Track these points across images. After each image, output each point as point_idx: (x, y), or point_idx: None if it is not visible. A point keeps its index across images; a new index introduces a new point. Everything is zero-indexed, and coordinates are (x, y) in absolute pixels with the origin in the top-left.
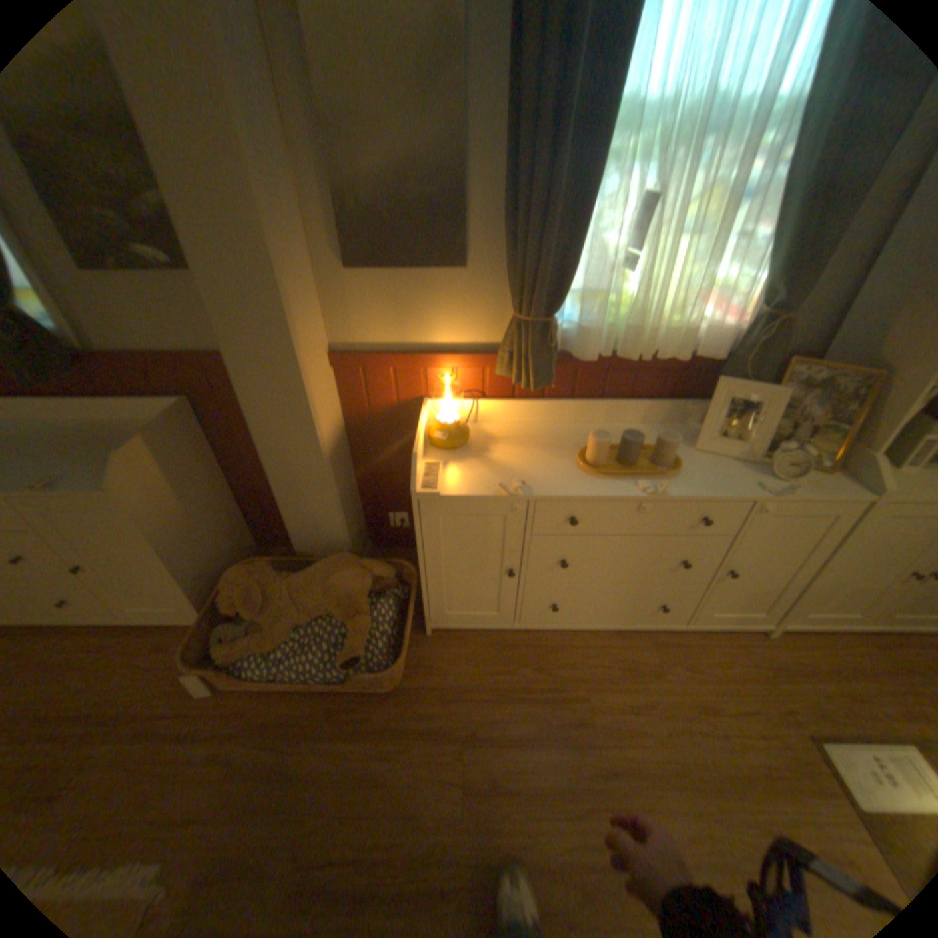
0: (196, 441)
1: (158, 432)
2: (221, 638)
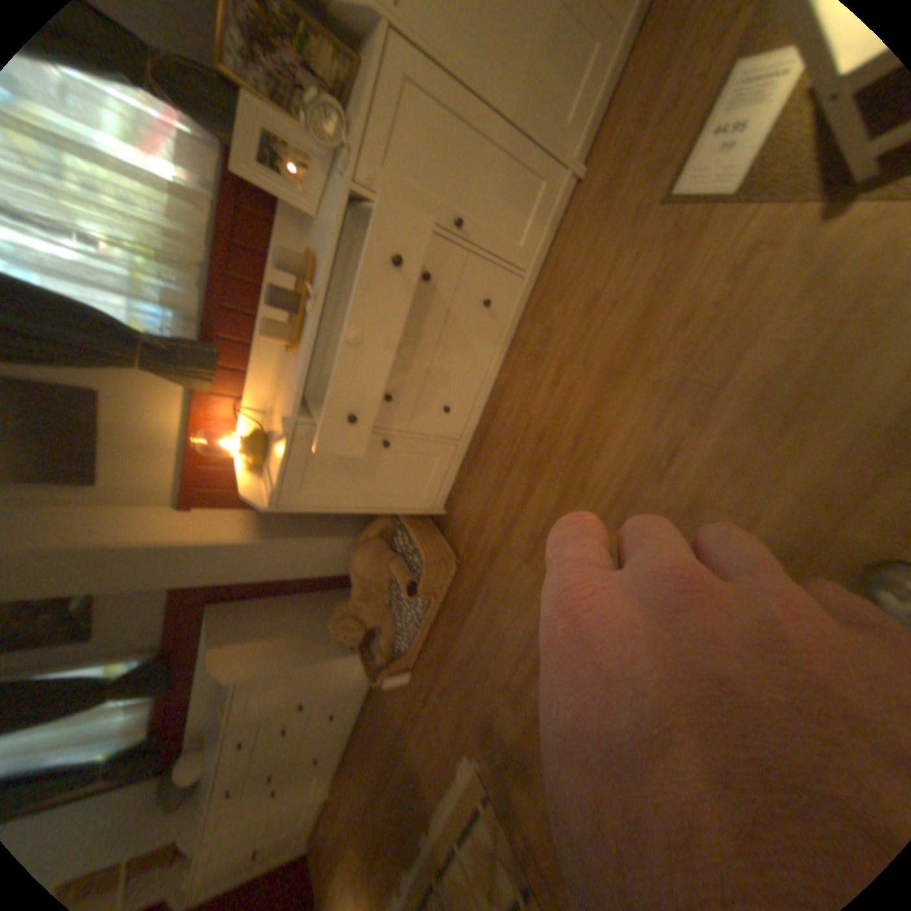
0: (237, 605)
1: (219, 627)
2: (373, 646)
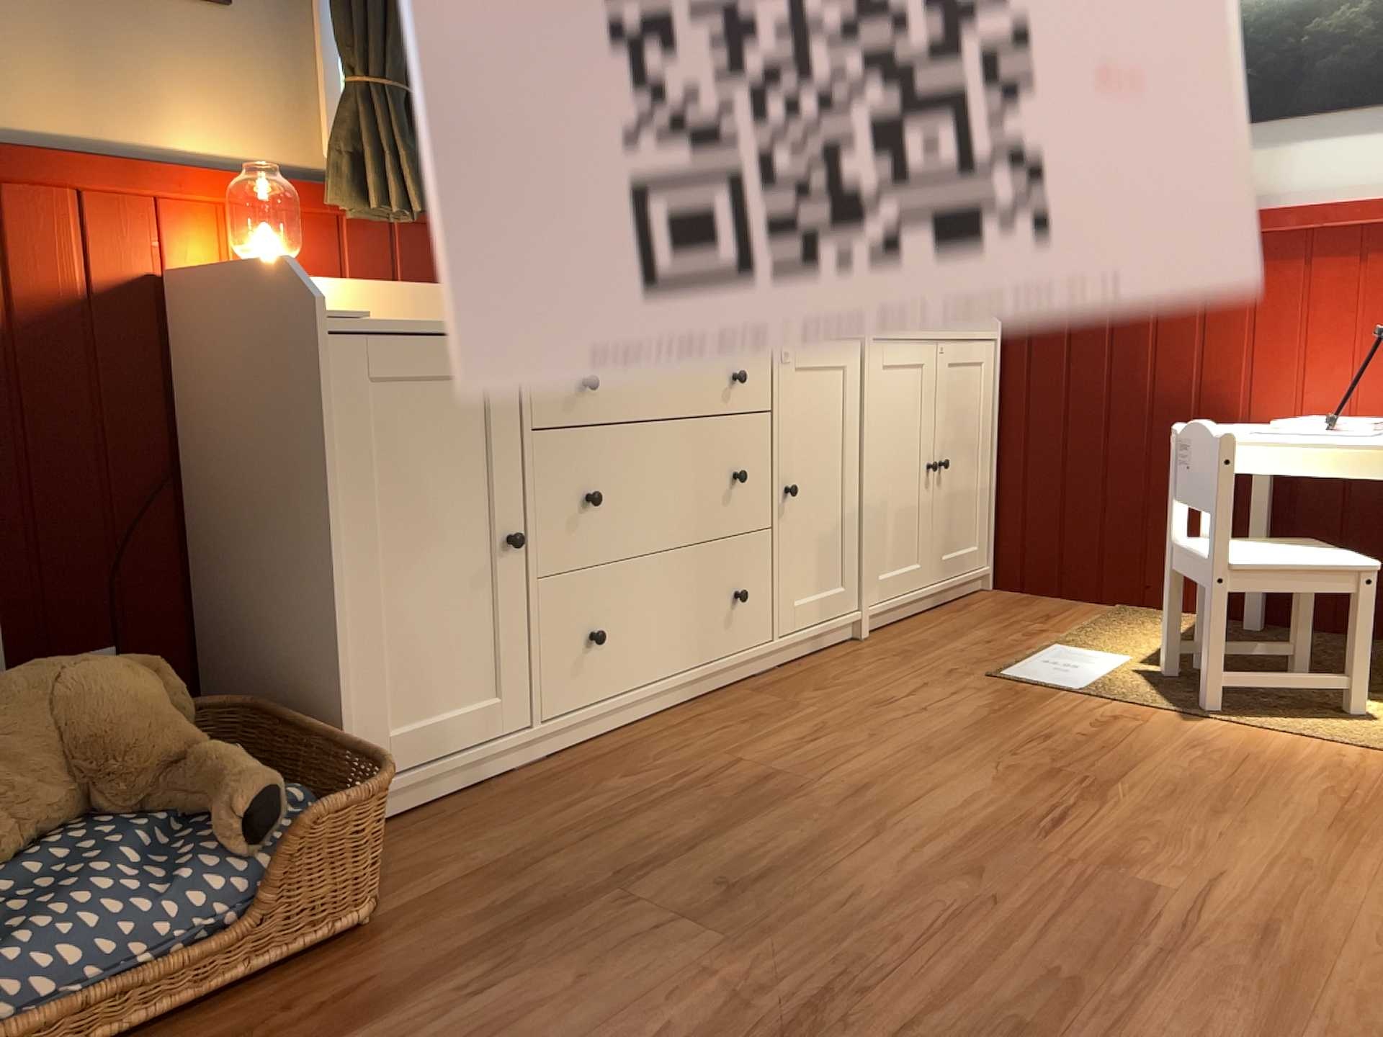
0: None
1: None
2: None
